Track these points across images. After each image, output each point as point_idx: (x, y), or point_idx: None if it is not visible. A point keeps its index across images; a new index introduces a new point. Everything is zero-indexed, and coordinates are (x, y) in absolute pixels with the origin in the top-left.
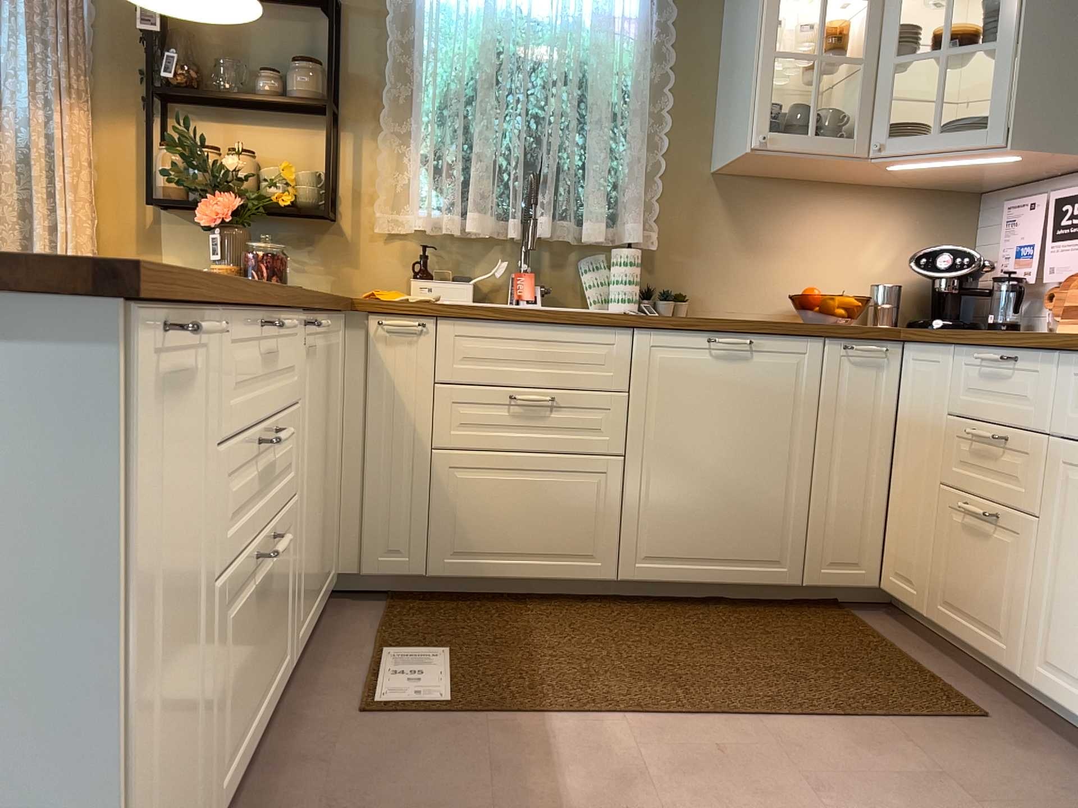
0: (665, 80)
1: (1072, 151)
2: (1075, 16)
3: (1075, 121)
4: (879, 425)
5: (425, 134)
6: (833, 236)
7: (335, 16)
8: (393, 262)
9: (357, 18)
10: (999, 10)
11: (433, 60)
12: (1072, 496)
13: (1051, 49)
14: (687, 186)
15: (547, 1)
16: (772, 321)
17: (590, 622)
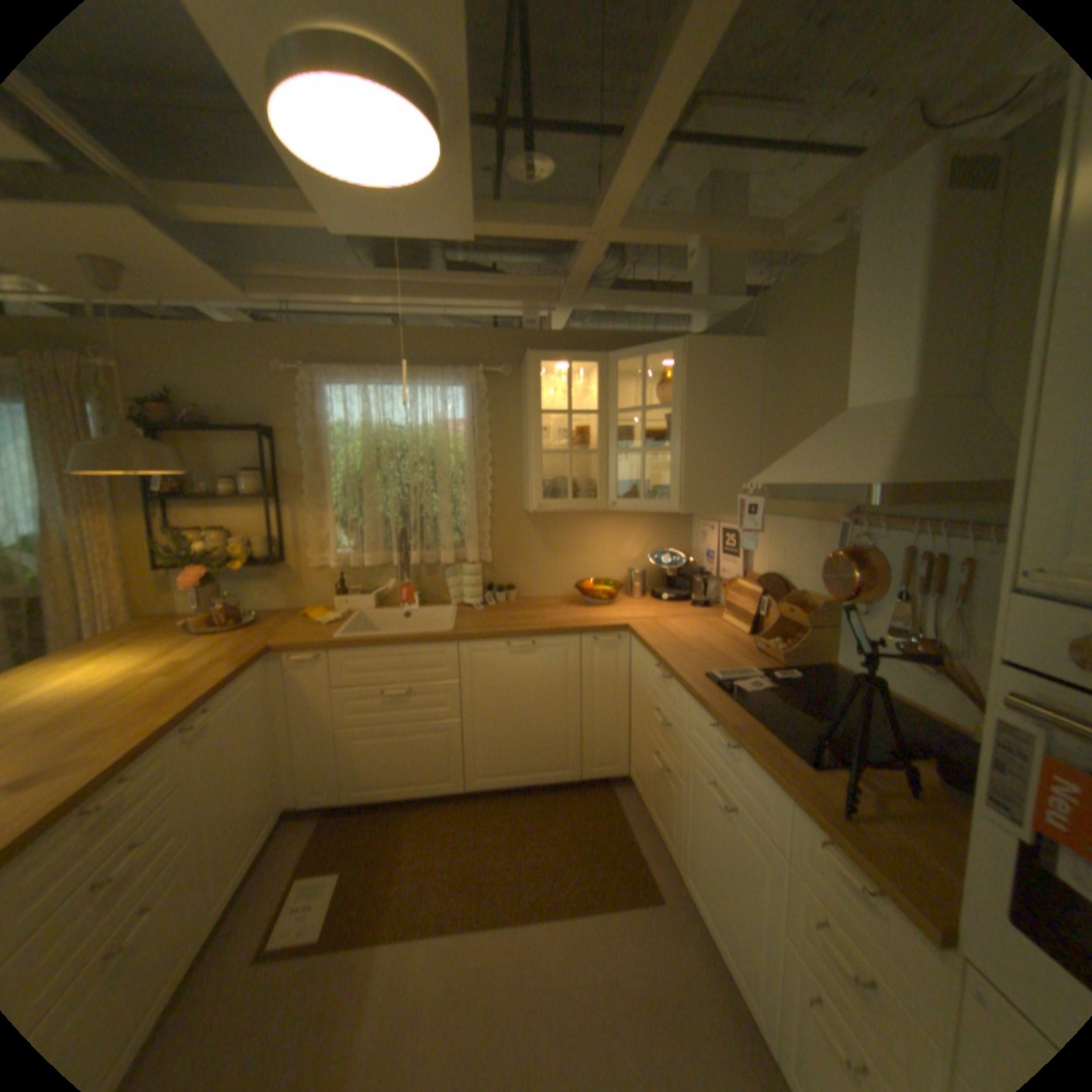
0: (485, 458)
1: (720, 511)
2: (715, 430)
3: (721, 494)
4: (619, 681)
5: (332, 507)
6: (603, 540)
7: (262, 440)
8: (324, 582)
9: (283, 433)
10: (673, 423)
11: (332, 460)
12: (695, 781)
13: (702, 452)
14: (508, 518)
15: (405, 414)
16: (547, 625)
17: (443, 825)
